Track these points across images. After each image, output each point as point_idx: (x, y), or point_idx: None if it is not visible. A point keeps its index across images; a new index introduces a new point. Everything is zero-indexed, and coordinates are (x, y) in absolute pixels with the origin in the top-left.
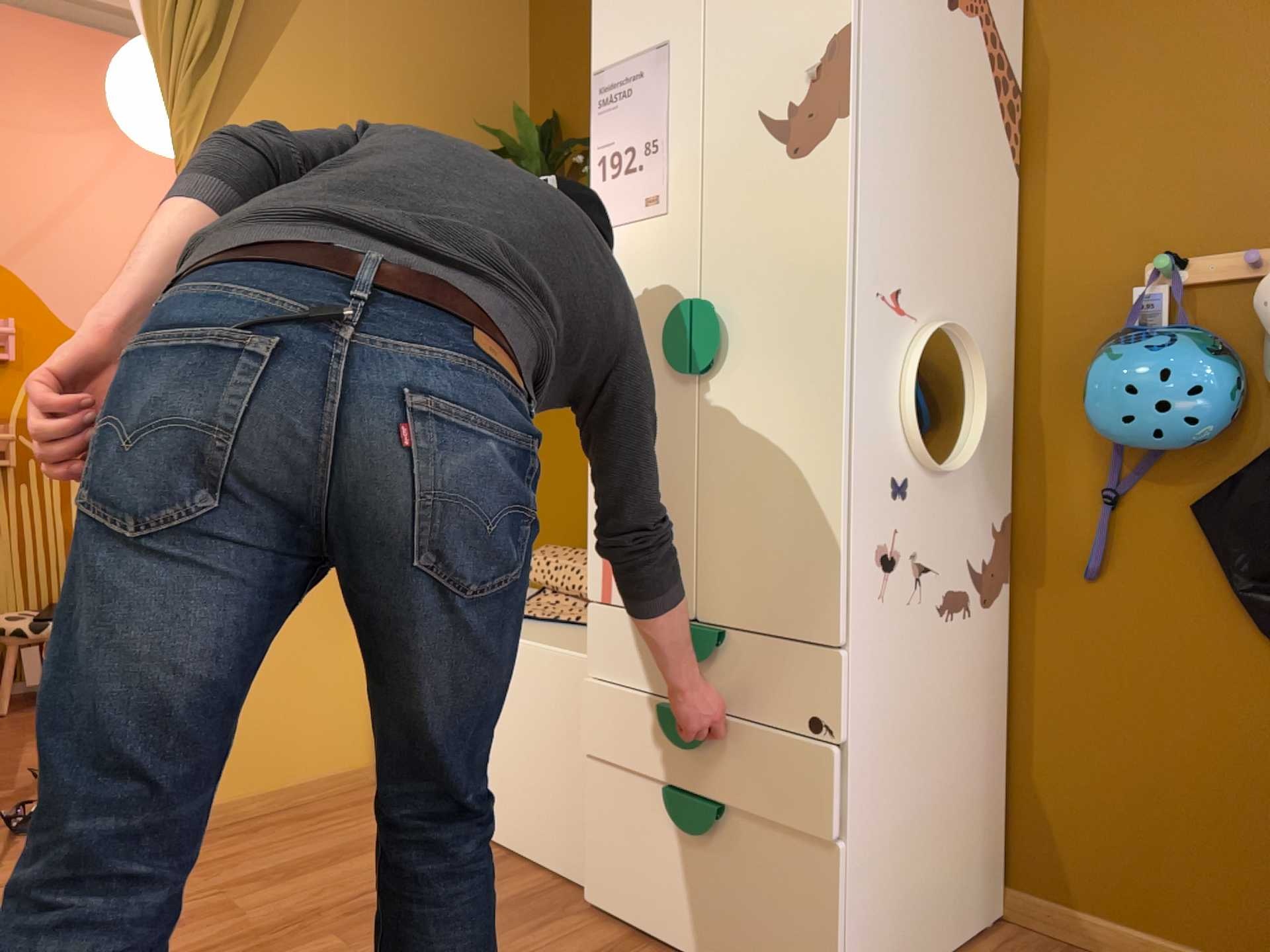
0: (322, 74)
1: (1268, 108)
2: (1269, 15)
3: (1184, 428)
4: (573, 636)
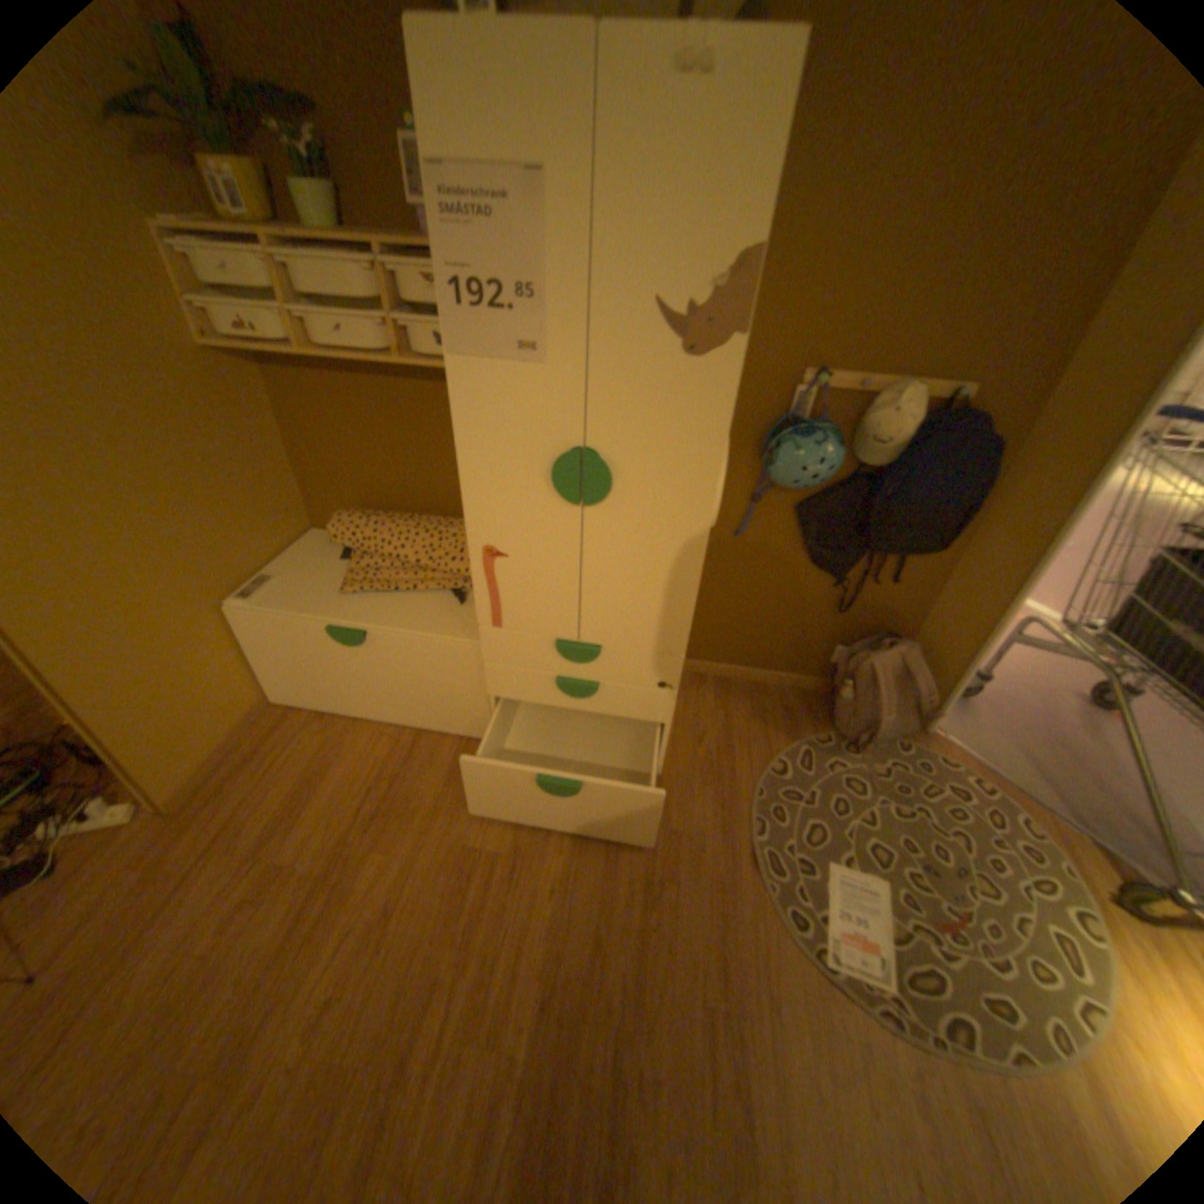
0: None
1: (901, 278)
2: (926, 205)
3: (816, 484)
4: (428, 609)
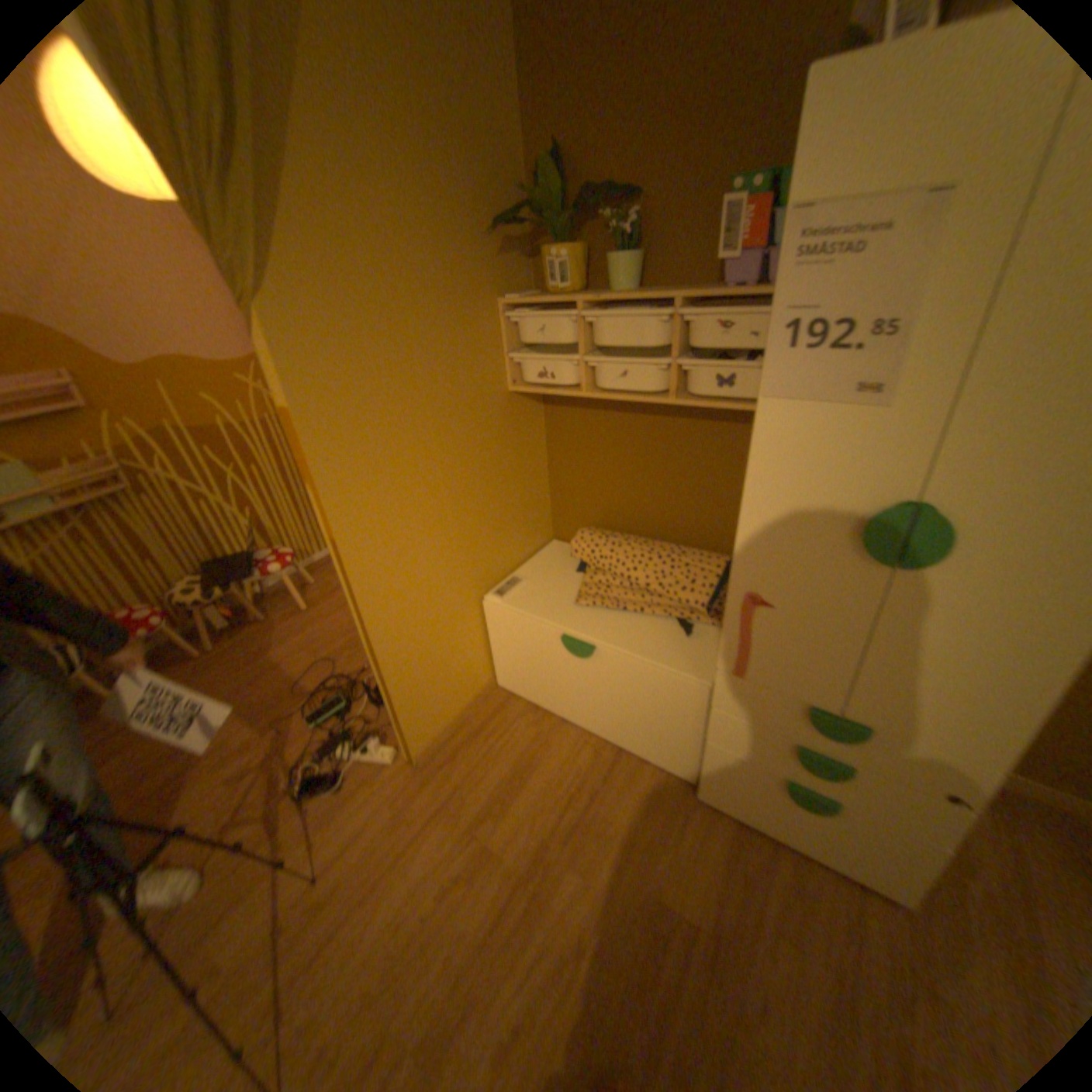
0: (344, 134)
1: None
2: None
3: None
4: (653, 634)
